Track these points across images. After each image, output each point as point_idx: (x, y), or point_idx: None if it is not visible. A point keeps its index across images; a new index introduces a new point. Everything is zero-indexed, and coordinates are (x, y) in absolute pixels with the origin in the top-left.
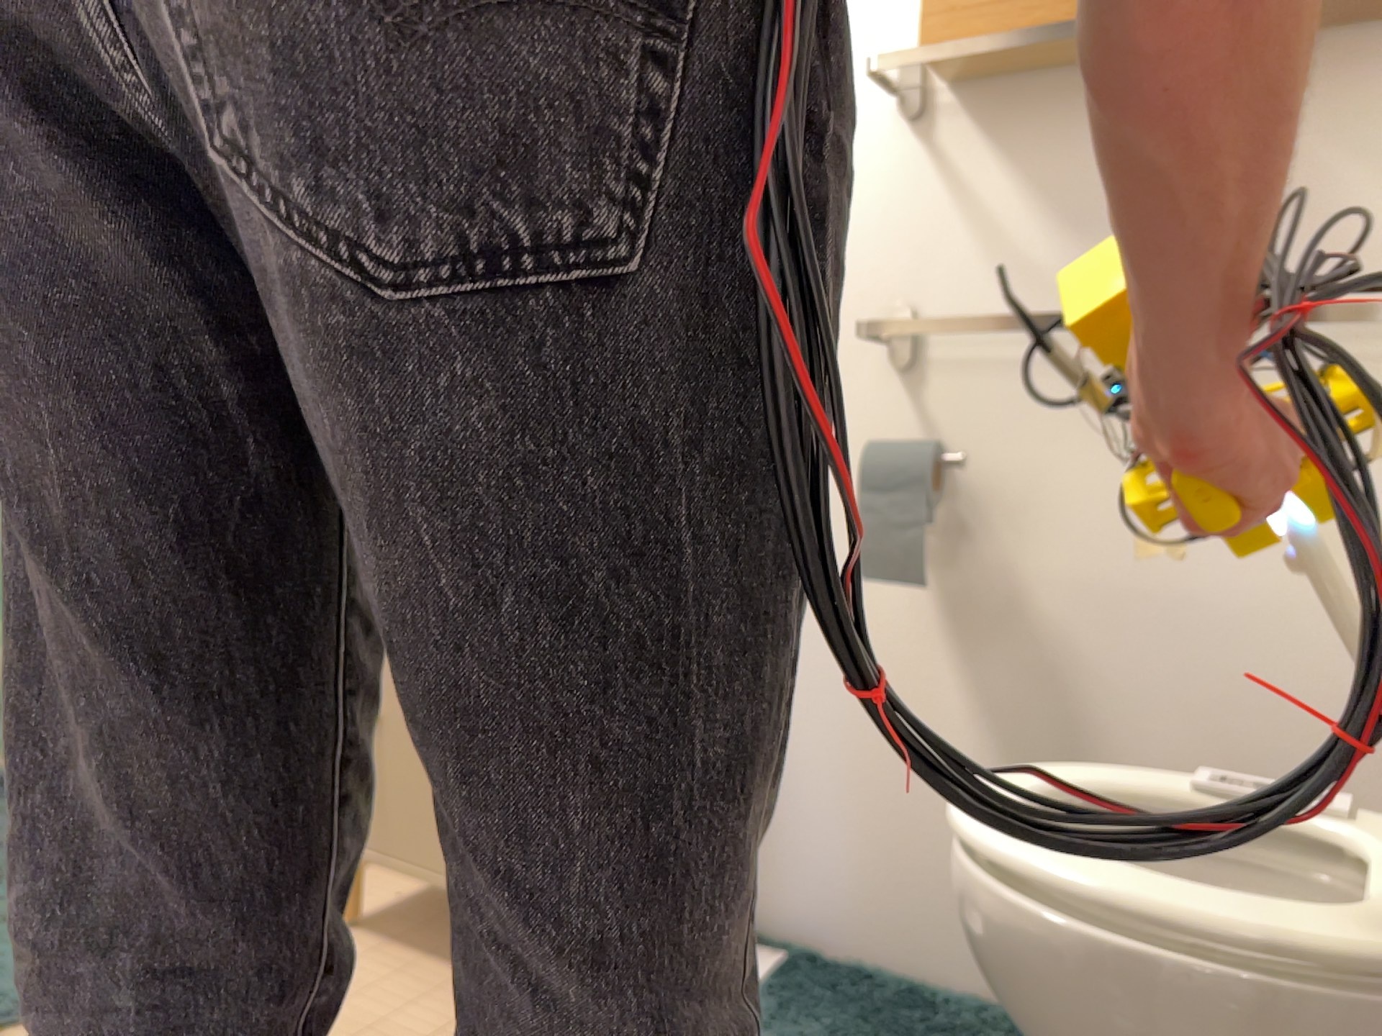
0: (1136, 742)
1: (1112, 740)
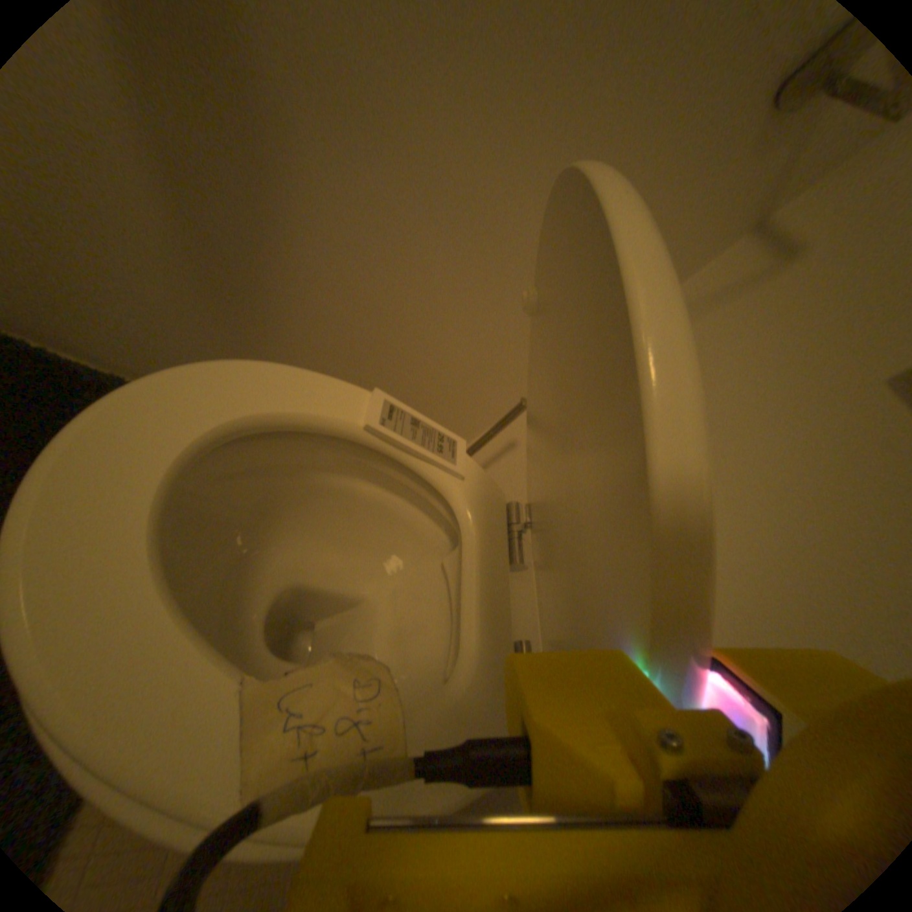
0: (324, 276)
1: (304, 264)
